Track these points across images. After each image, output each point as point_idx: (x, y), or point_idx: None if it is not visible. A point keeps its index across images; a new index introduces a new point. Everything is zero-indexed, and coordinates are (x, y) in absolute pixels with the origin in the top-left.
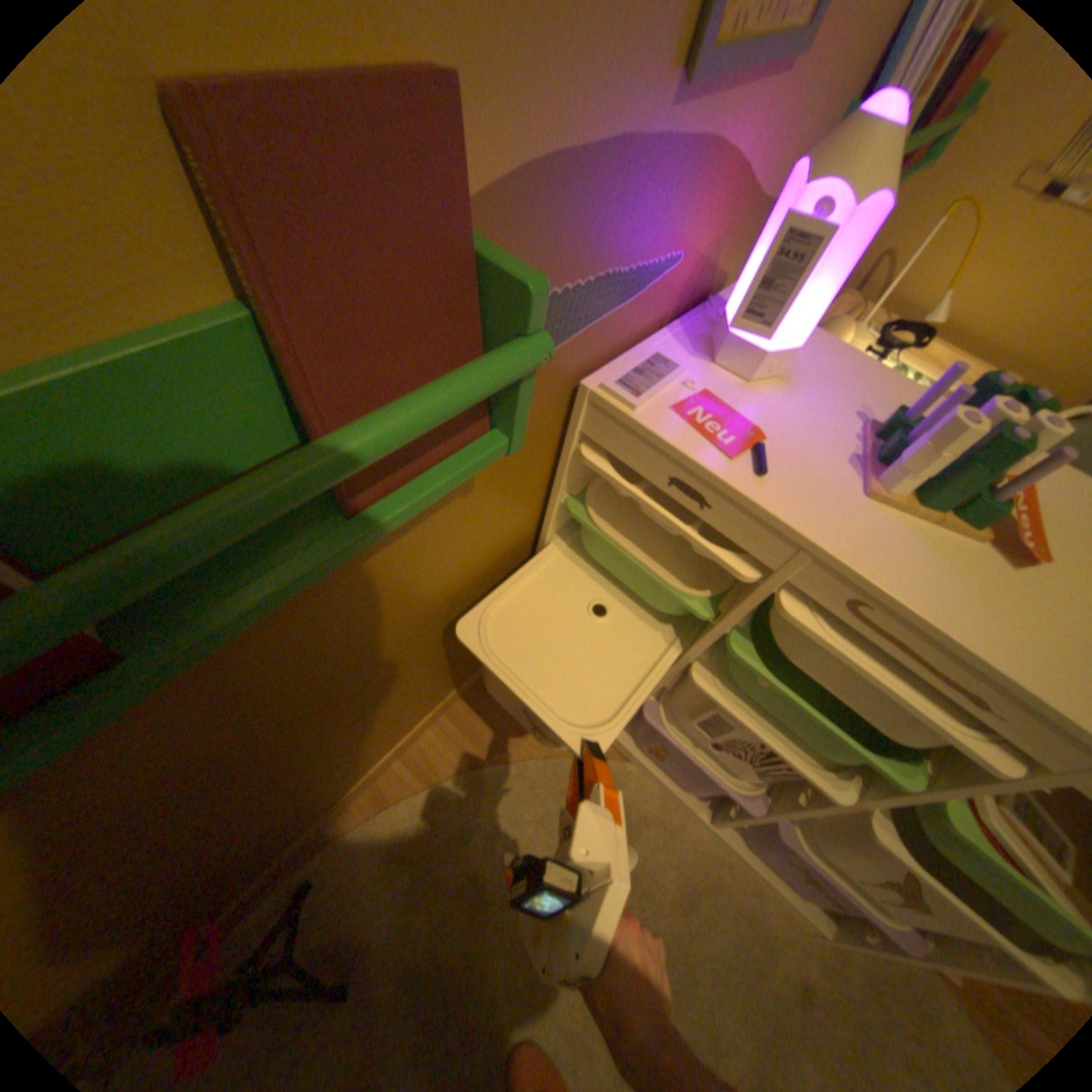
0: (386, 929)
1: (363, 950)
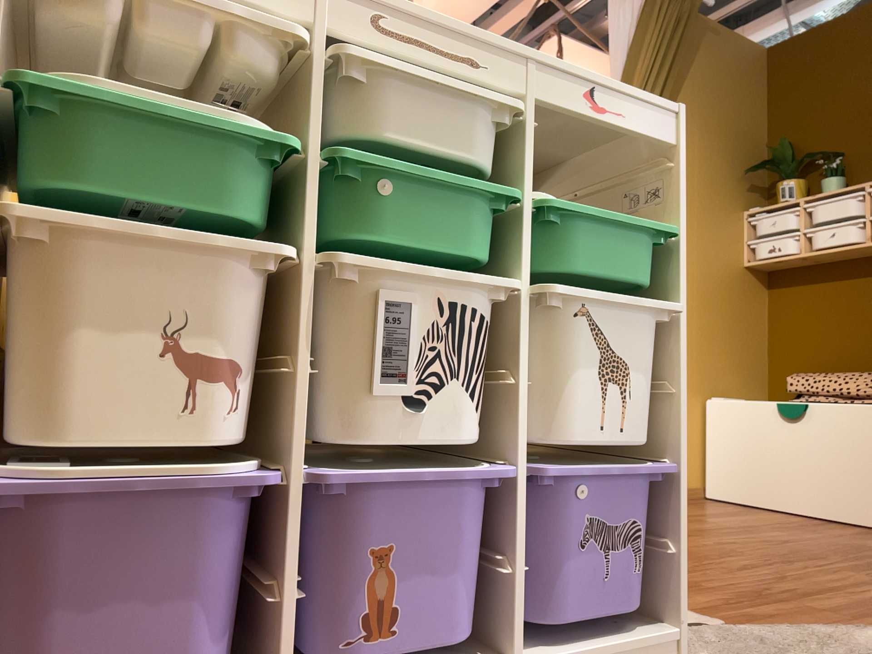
0: None
1: None
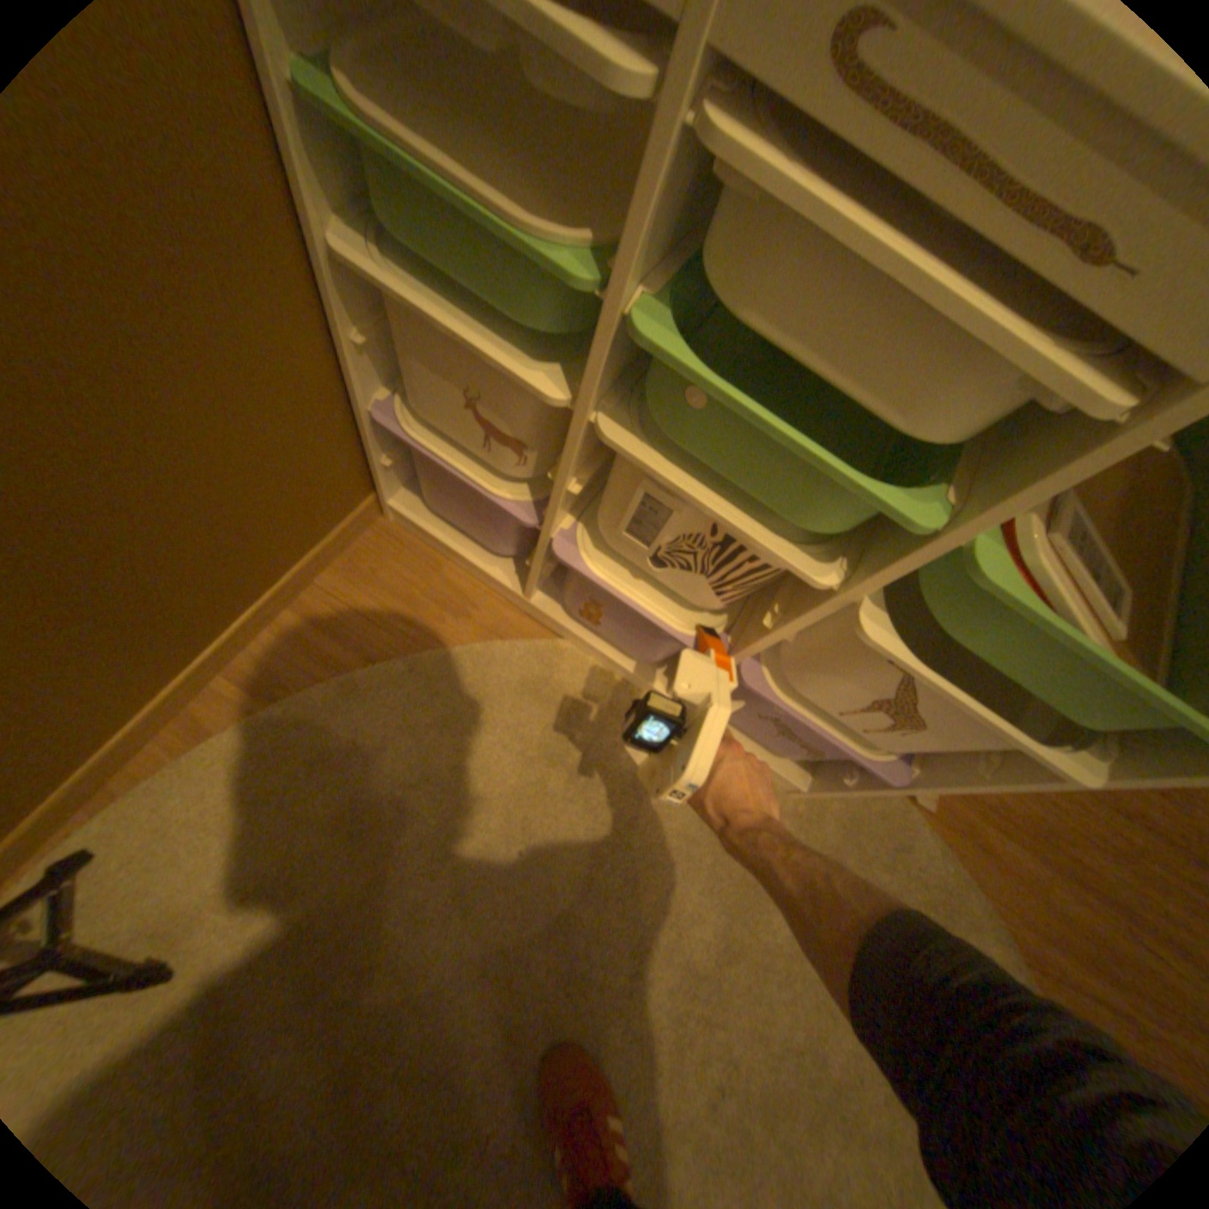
0: (224, 886)
1: (192, 917)
